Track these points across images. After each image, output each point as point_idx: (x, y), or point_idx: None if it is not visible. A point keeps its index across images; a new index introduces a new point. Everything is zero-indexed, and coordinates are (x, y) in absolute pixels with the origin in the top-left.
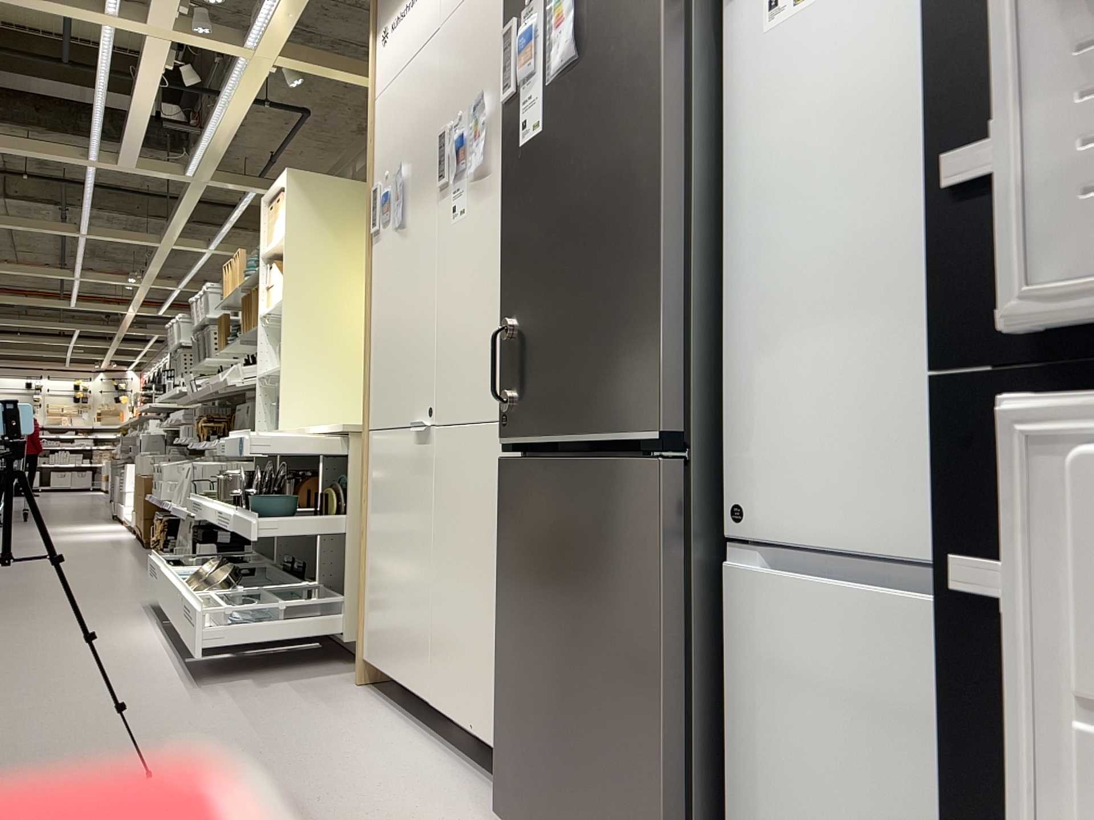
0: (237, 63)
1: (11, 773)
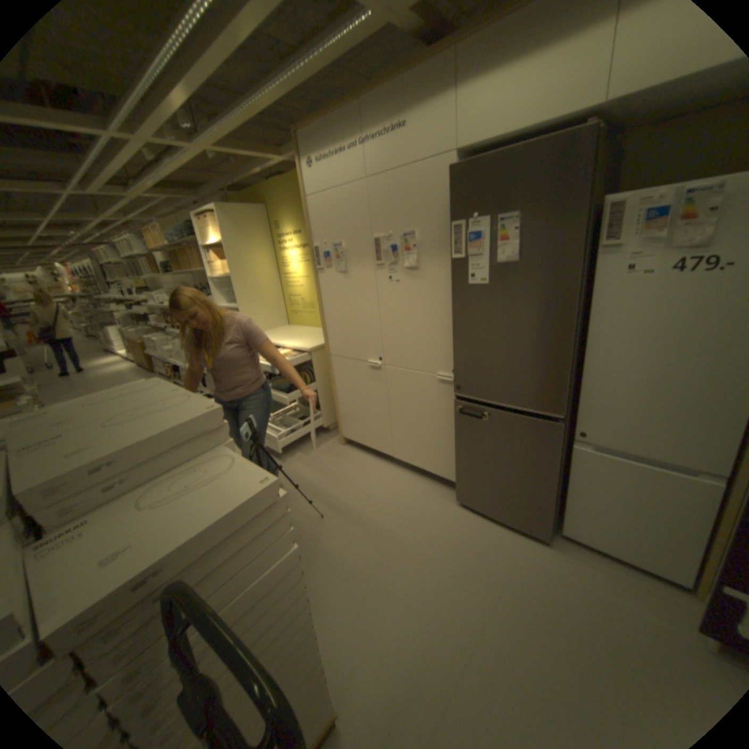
0: (182, 148)
1: None
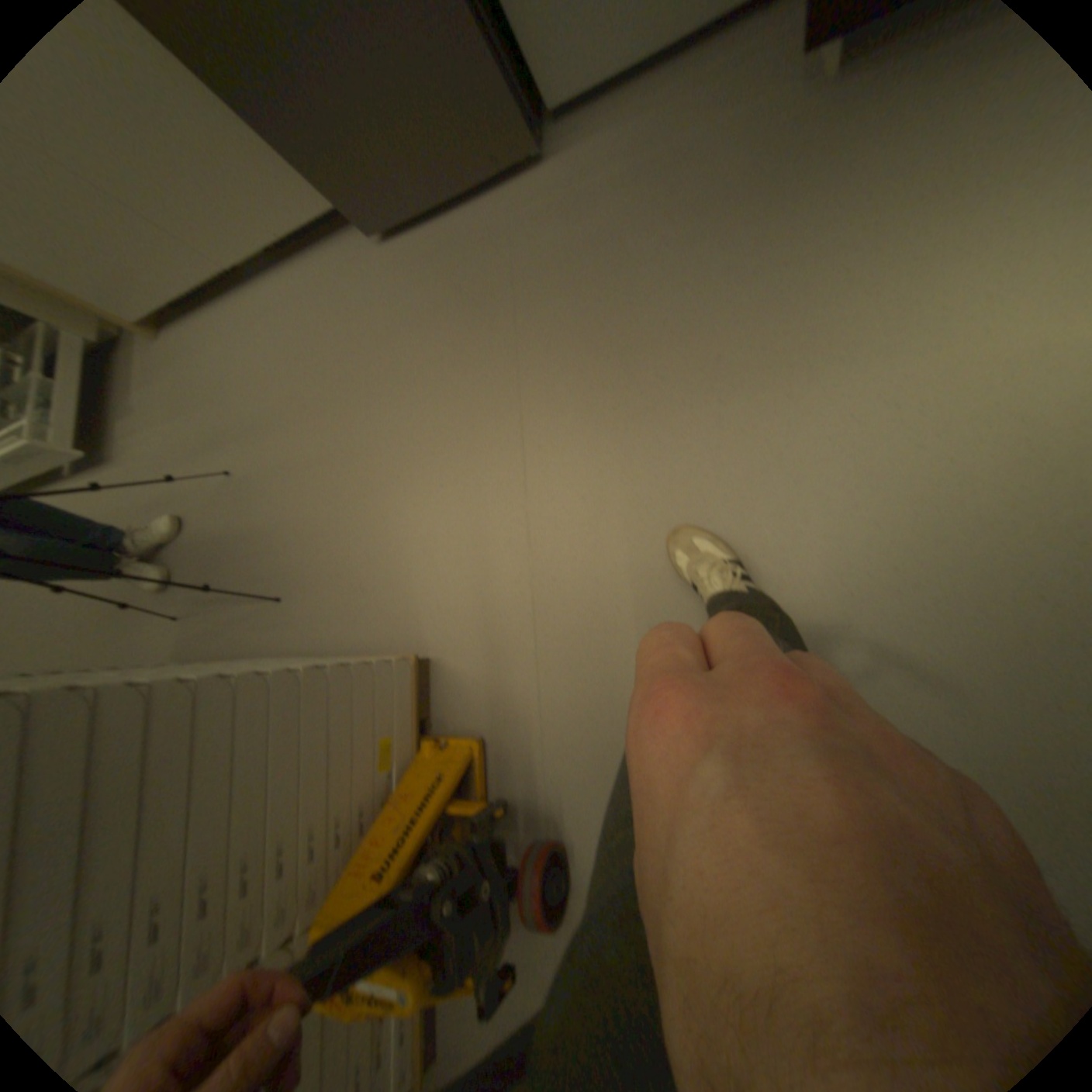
0: None
1: (188, 564)
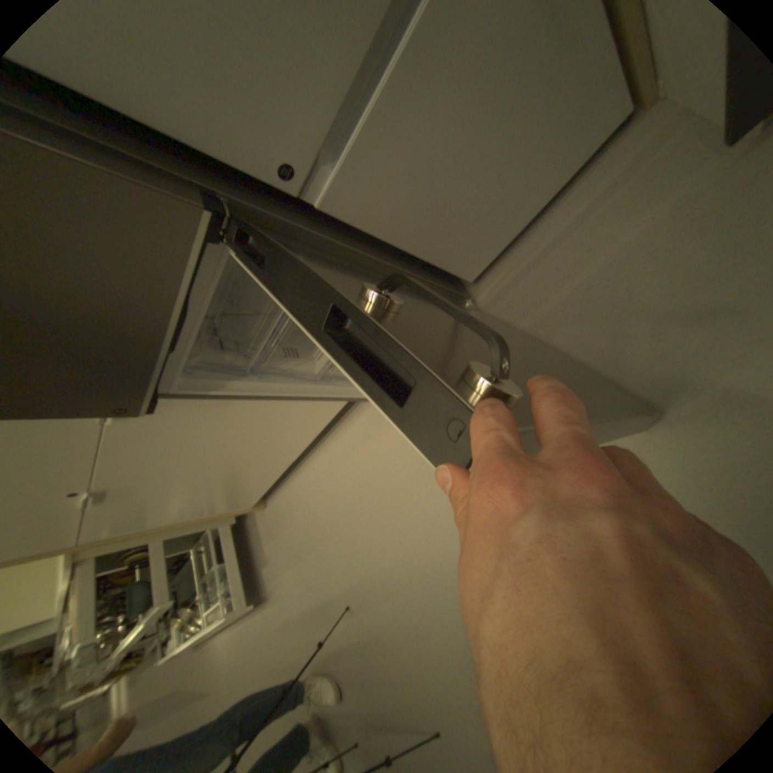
0: None
1: (345, 687)
